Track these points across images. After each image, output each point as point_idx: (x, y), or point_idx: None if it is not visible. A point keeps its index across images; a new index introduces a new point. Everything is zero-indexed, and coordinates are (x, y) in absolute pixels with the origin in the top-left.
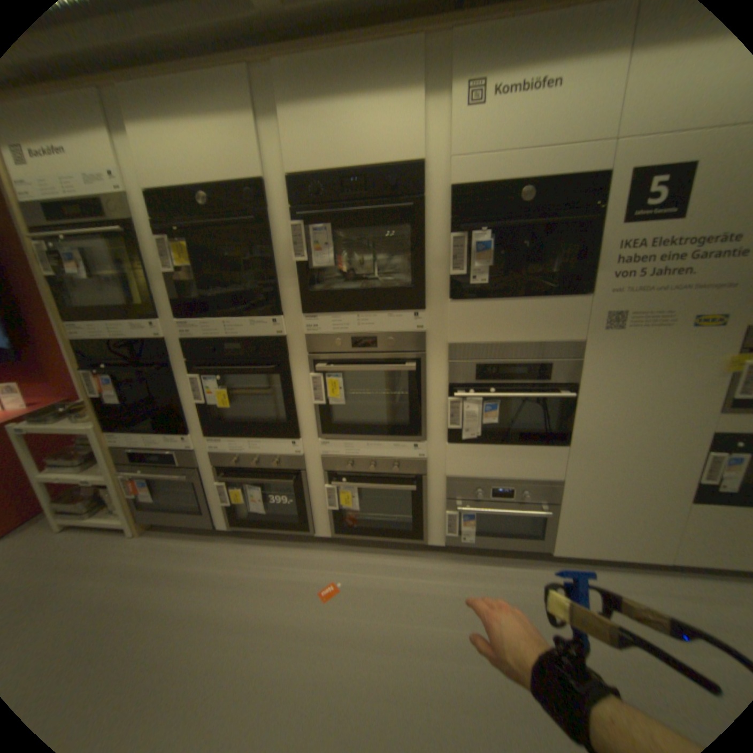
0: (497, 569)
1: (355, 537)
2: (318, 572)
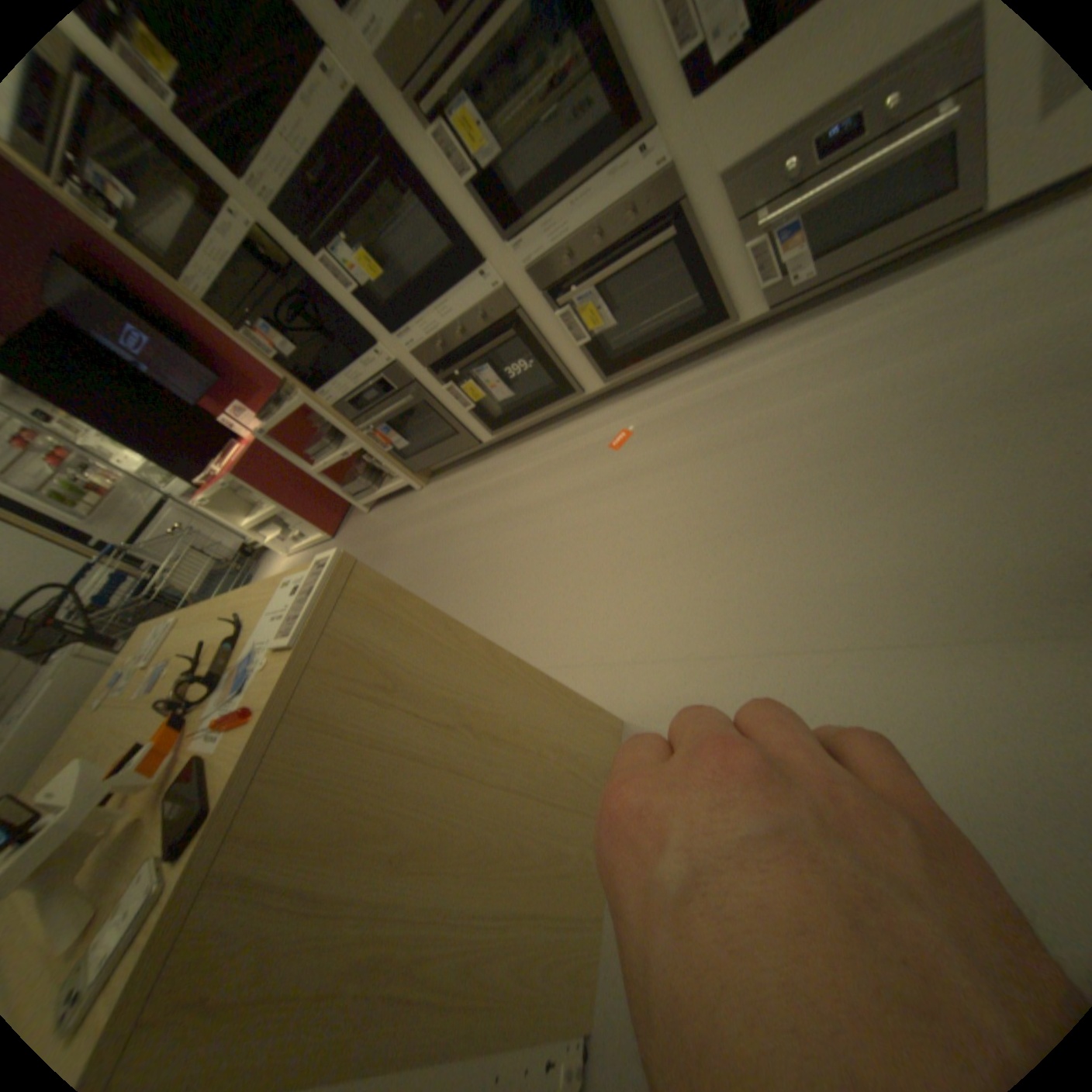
0: (874, 292)
1: (635, 363)
2: (605, 426)
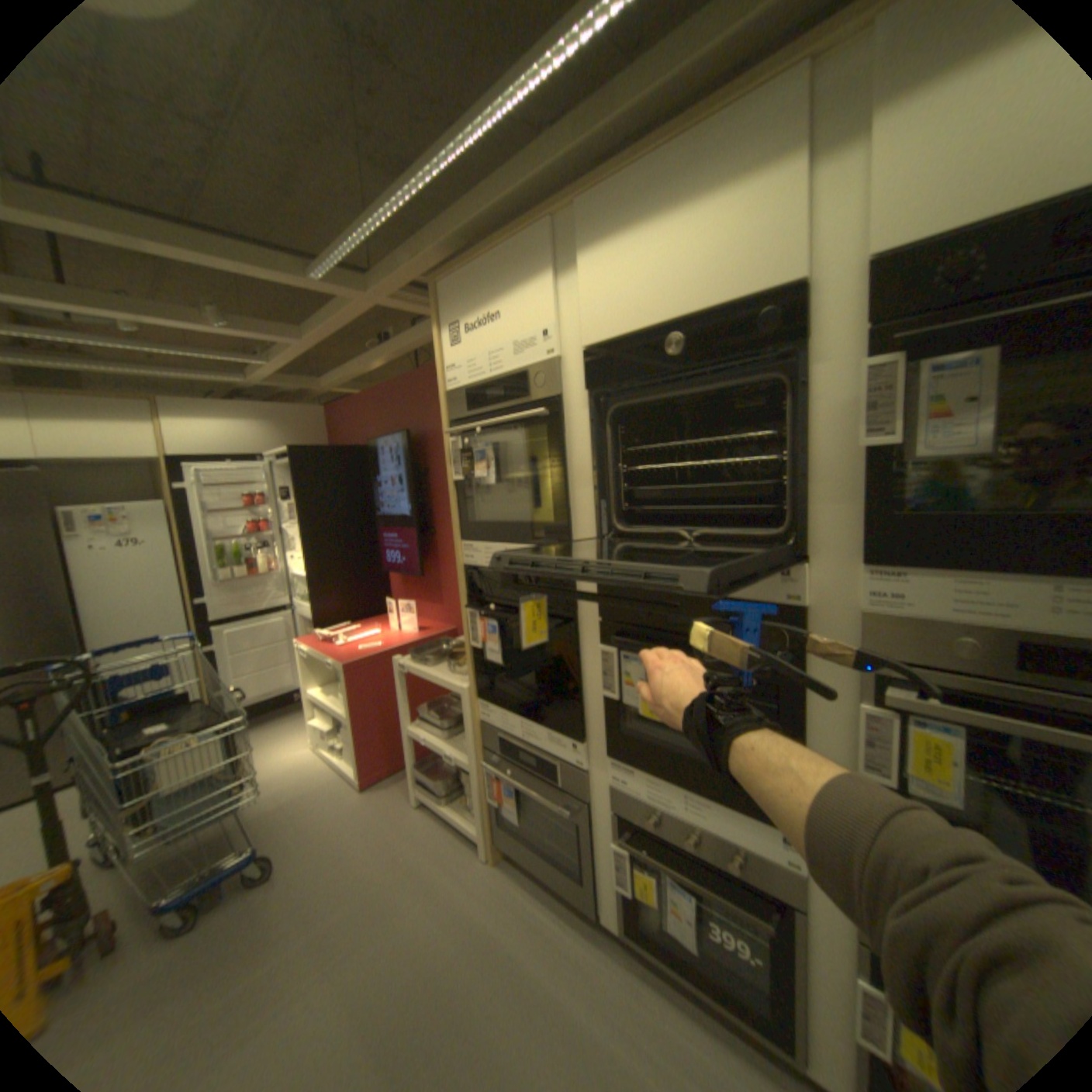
0: None
1: None
2: None
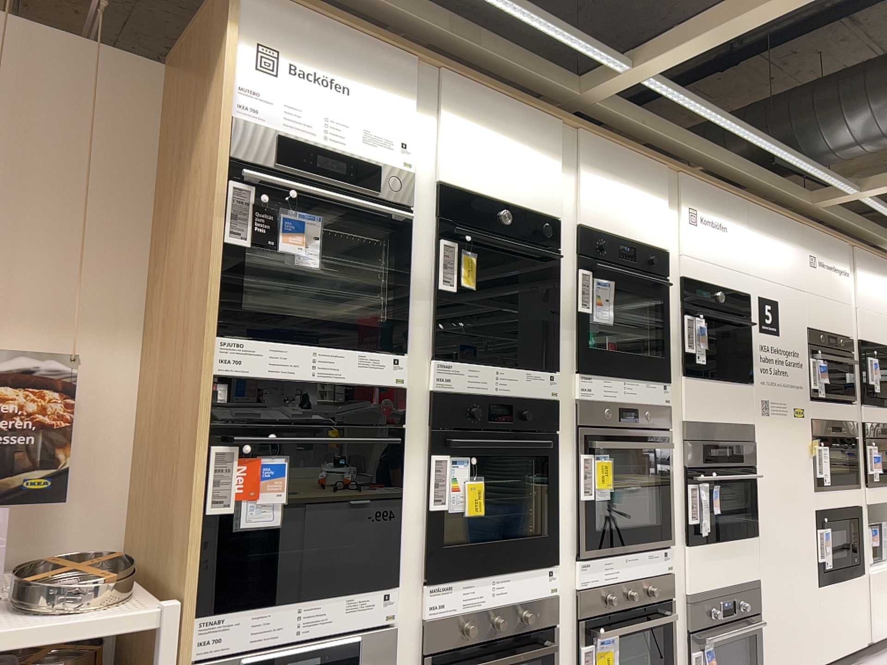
0: None
1: None
2: None
